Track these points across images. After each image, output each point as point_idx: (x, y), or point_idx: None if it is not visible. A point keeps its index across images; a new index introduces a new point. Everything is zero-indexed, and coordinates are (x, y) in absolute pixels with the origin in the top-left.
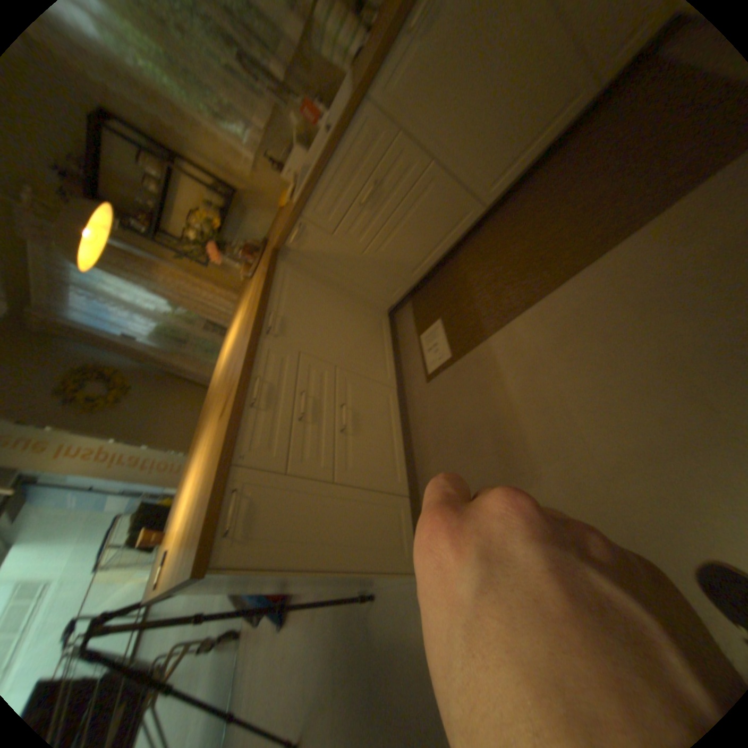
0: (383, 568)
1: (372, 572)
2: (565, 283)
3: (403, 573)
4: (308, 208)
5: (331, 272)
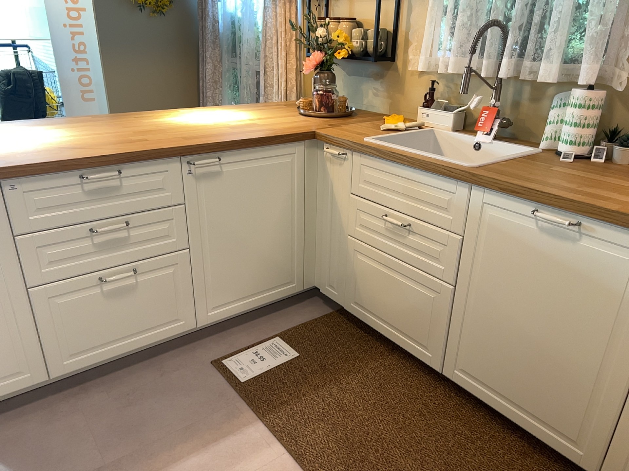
0: None
1: None
2: None
3: None
4: (362, 156)
5: (322, 204)
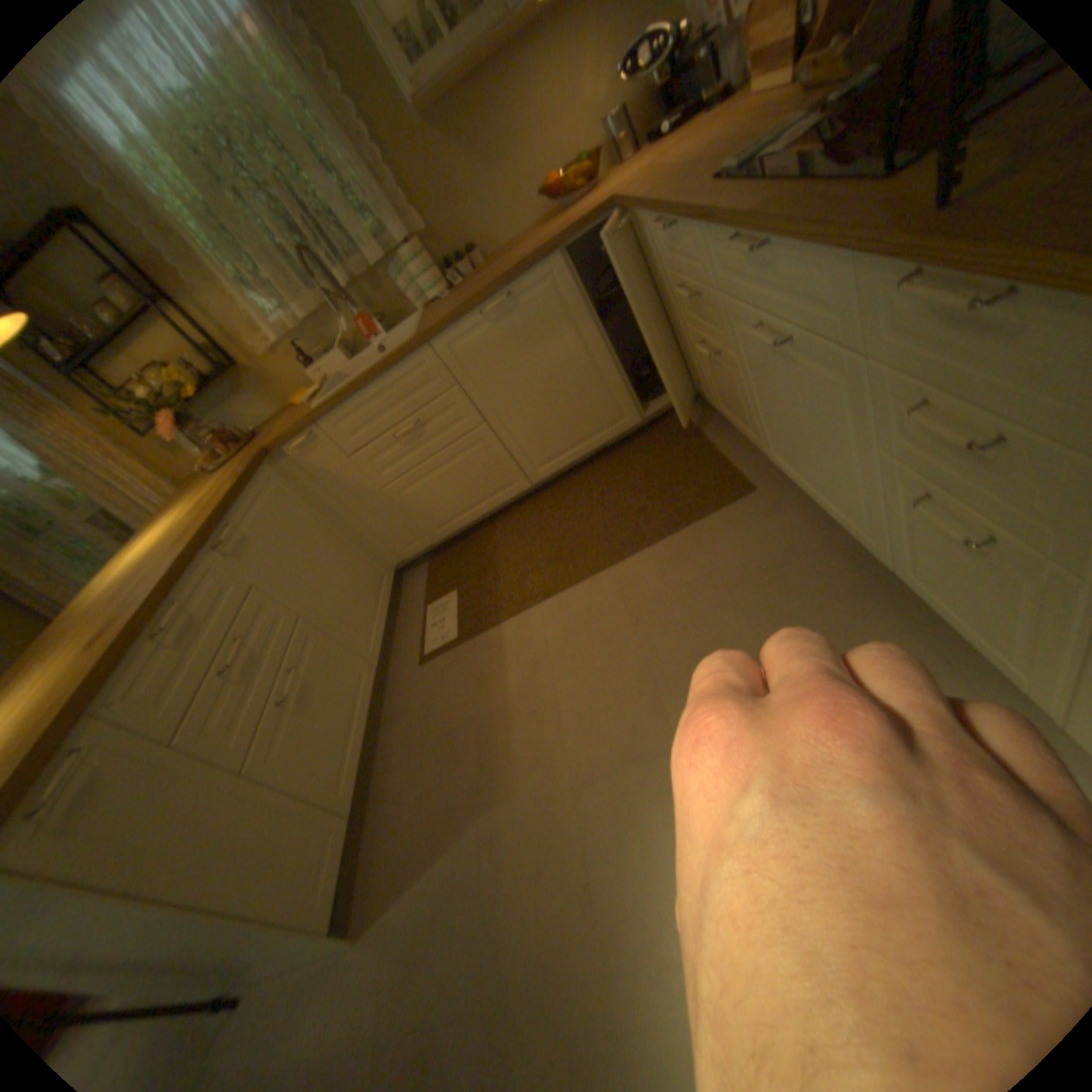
0: (277, 913)
1: (258, 917)
2: (585, 579)
3: (307, 927)
4: (329, 417)
5: (335, 497)
